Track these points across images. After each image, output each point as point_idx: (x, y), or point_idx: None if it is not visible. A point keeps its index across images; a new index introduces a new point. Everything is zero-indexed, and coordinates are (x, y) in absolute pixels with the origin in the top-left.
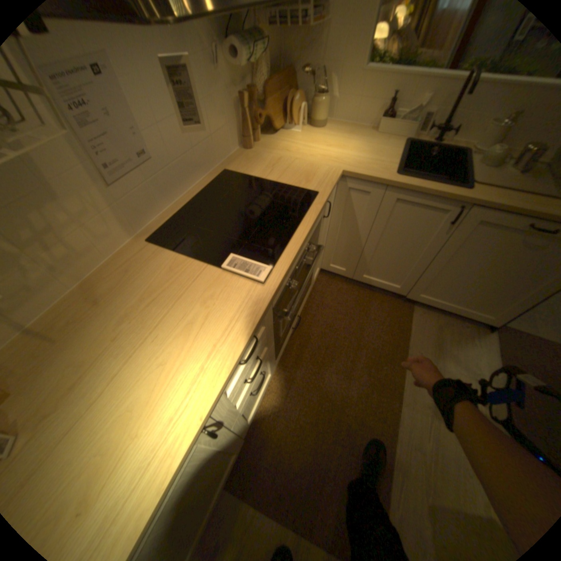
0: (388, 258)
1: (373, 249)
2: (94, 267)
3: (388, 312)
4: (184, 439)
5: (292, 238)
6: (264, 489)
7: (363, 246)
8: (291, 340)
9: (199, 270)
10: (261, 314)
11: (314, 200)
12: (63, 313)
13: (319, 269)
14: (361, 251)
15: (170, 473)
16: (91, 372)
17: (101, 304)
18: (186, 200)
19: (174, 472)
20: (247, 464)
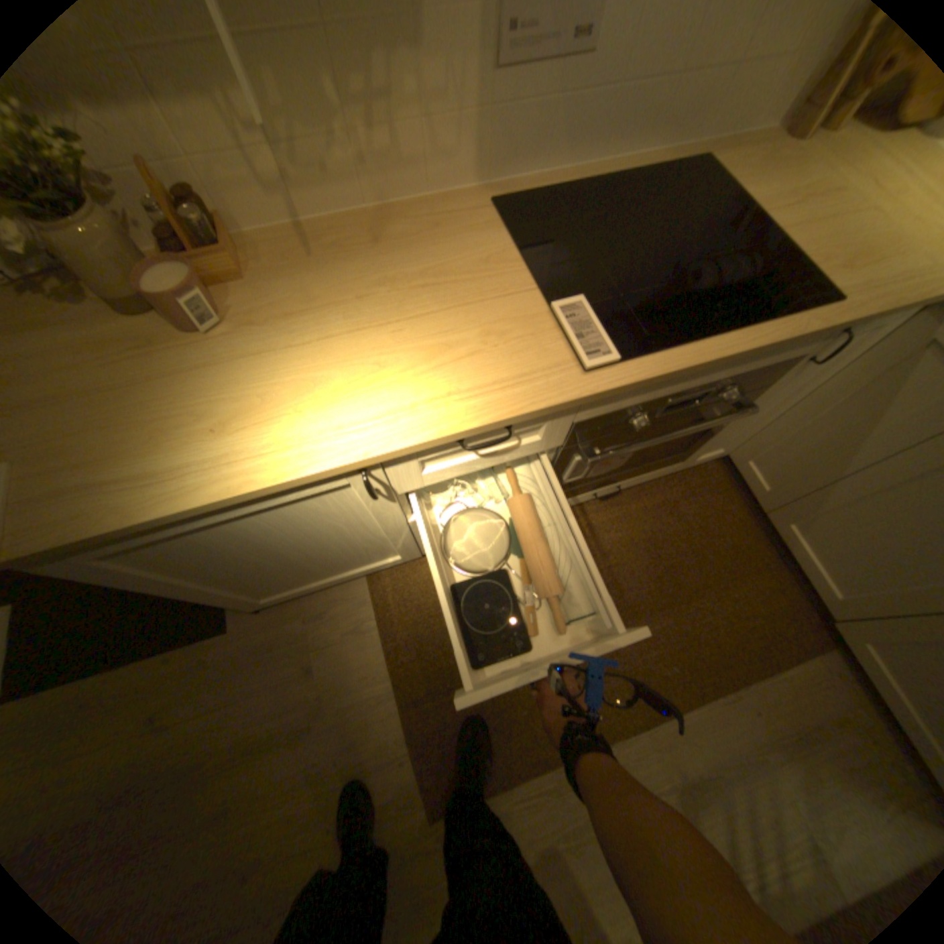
0: (875, 534)
1: (862, 495)
2: (409, 195)
3: (775, 614)
4: (337, 459)
5: (703, 340)
6: (401, 621)
7: (846, 475)
8: (581, 511)
9: (521, 289)
10: (542, 407)
11: (820, 307)
12: (340, 231)
13: (725, 453)
14: (832, 482)
15: (301, 475)
16: (316, 316)
17: (382, 248)
18: (599, 174)
19: (307, 481)
20: (407, 582)
